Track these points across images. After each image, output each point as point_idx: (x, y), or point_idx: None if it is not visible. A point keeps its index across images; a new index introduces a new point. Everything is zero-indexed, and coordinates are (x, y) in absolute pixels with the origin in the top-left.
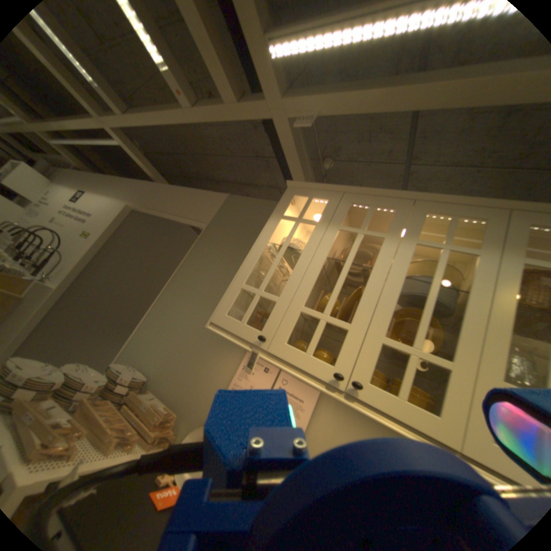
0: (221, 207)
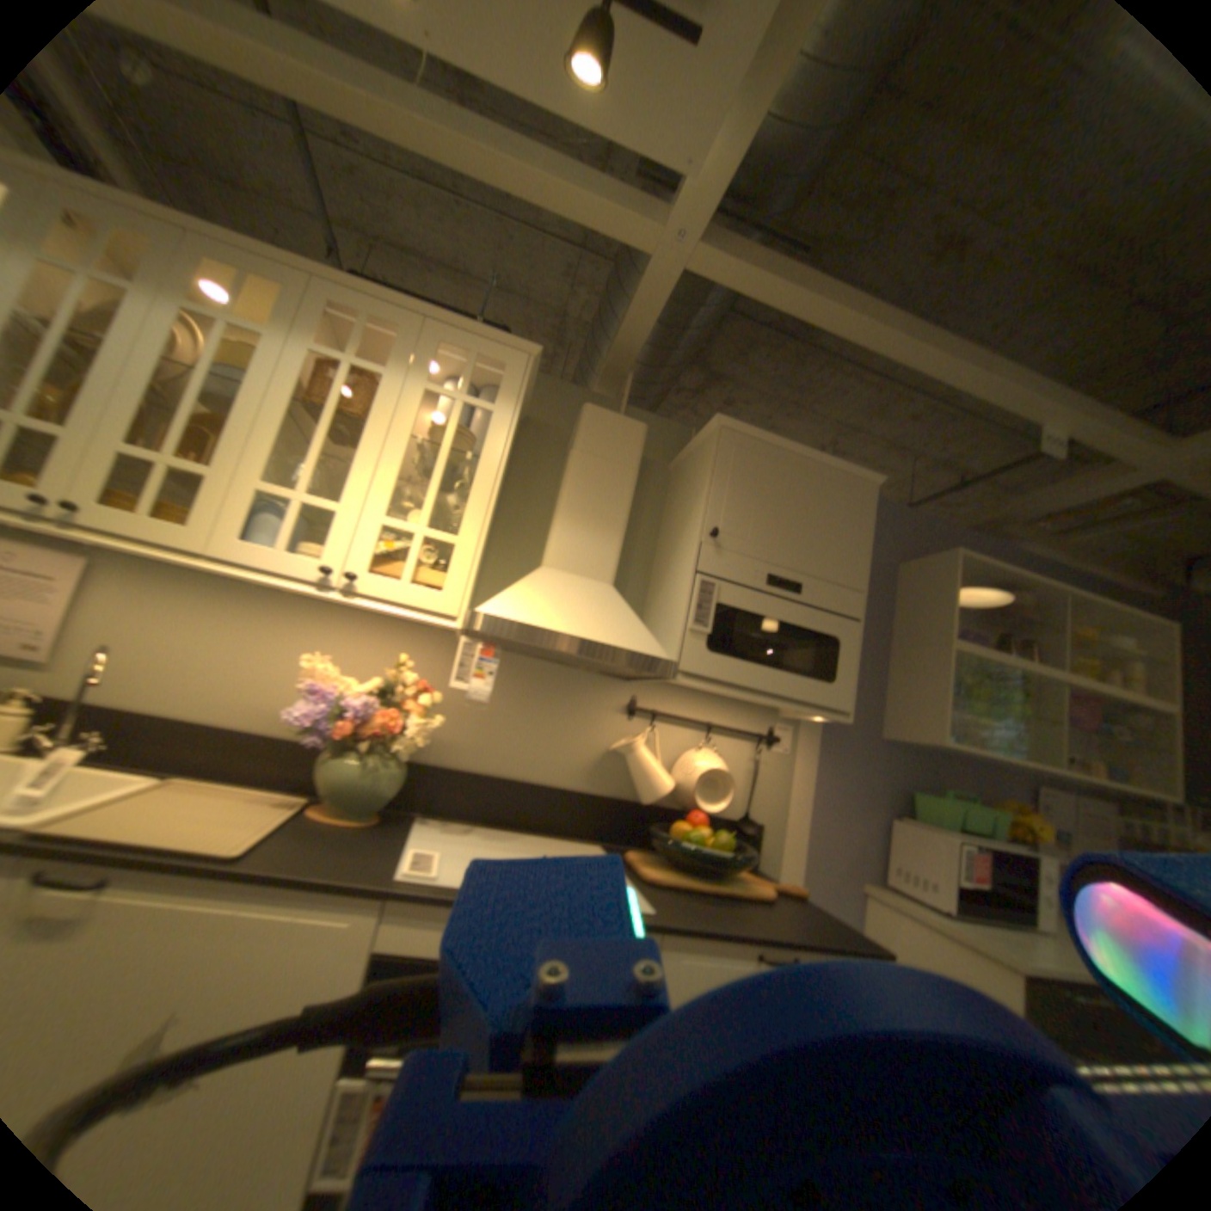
0: None
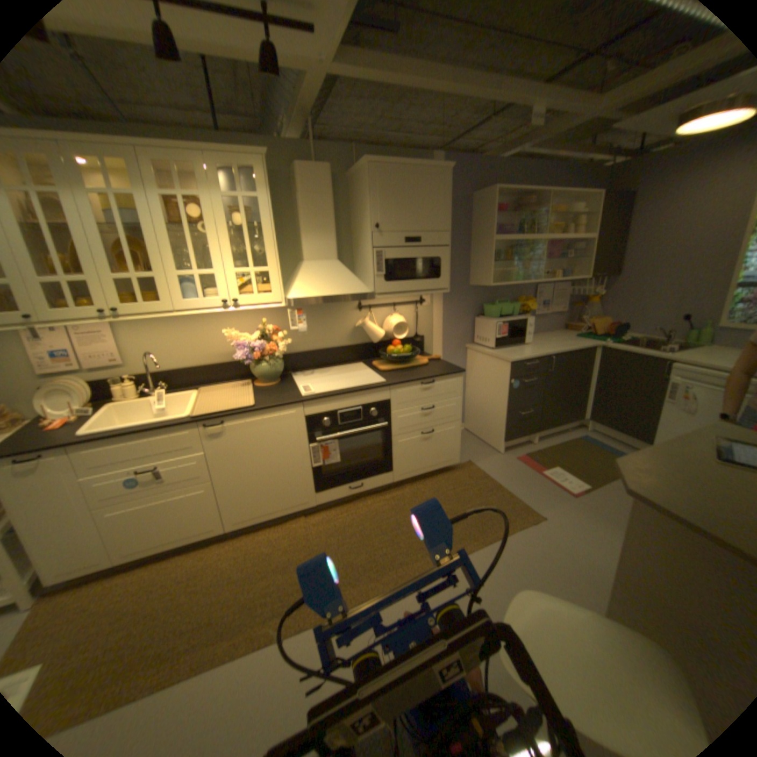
0: None
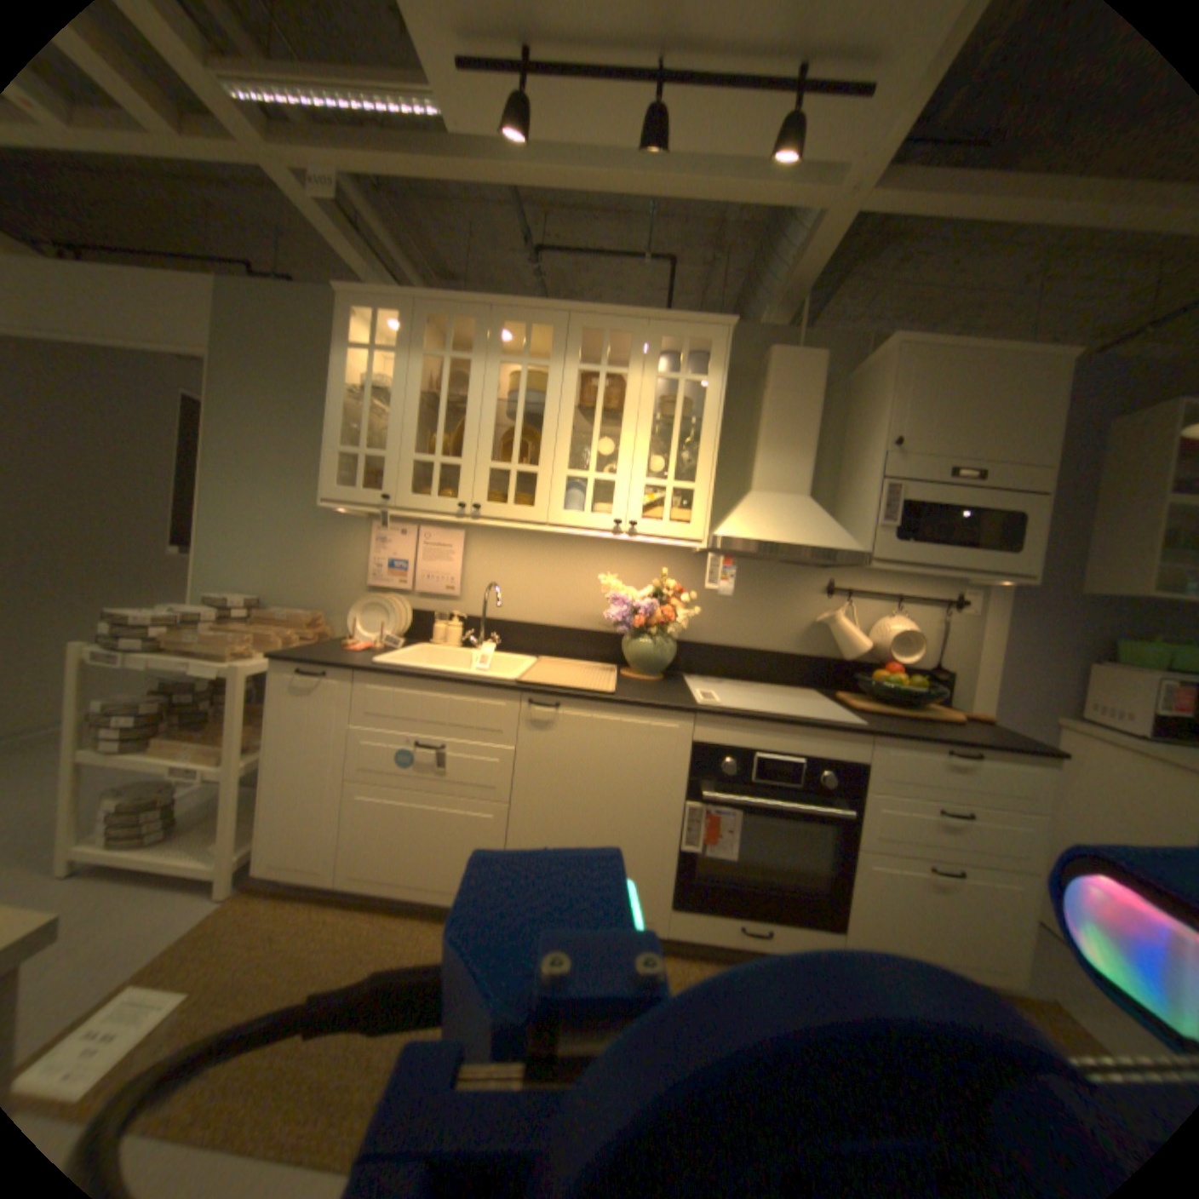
0: (210, 306)
